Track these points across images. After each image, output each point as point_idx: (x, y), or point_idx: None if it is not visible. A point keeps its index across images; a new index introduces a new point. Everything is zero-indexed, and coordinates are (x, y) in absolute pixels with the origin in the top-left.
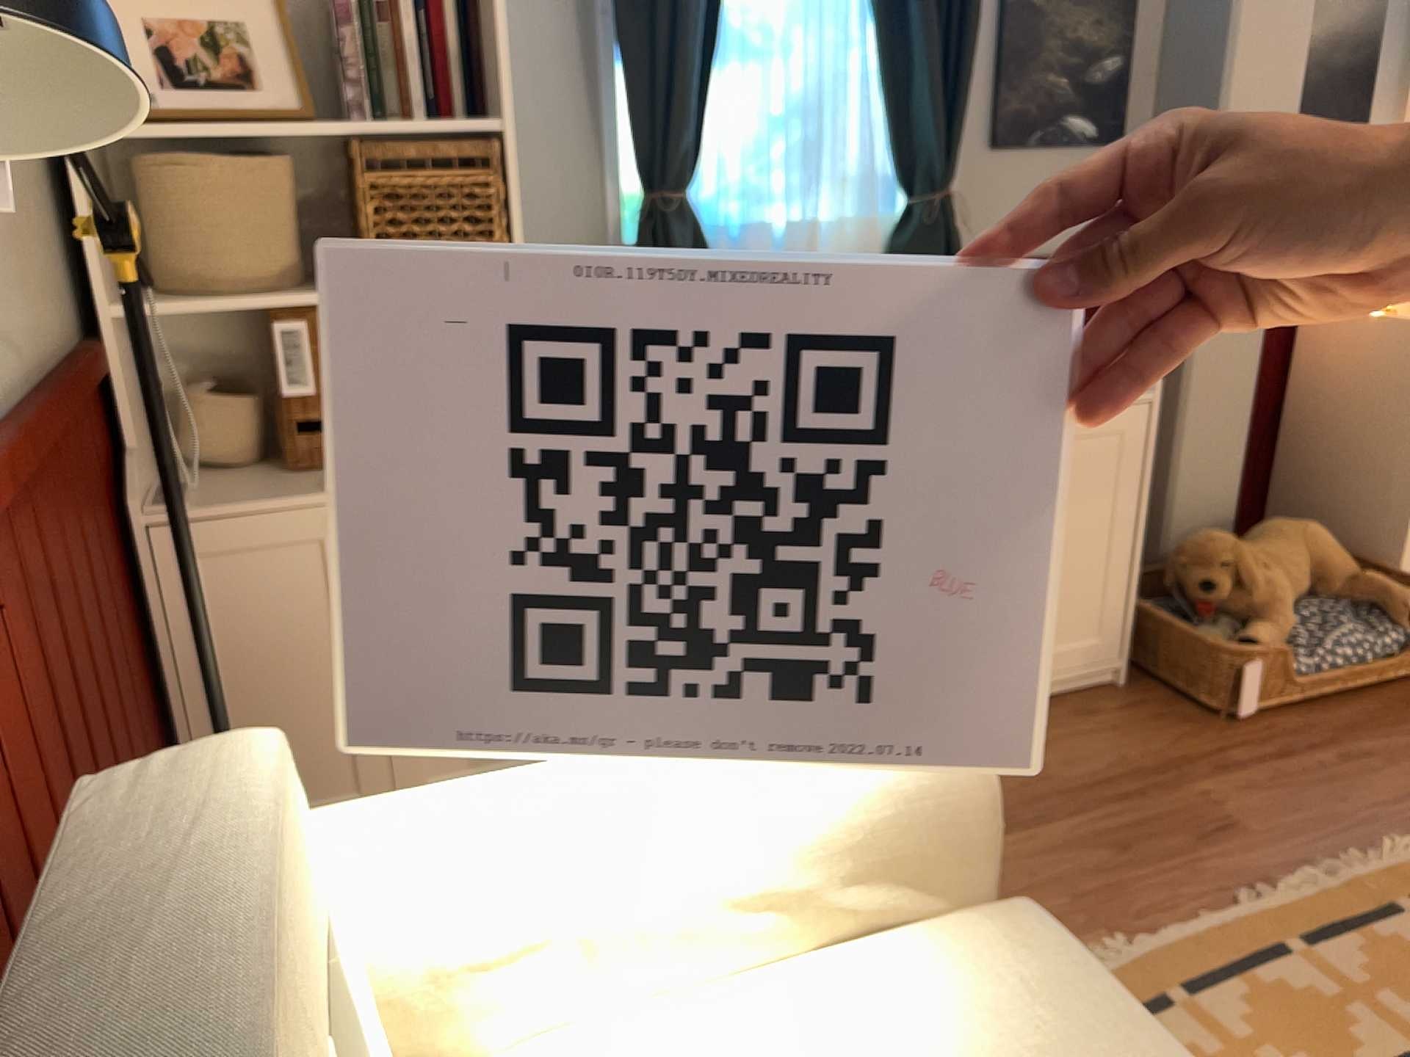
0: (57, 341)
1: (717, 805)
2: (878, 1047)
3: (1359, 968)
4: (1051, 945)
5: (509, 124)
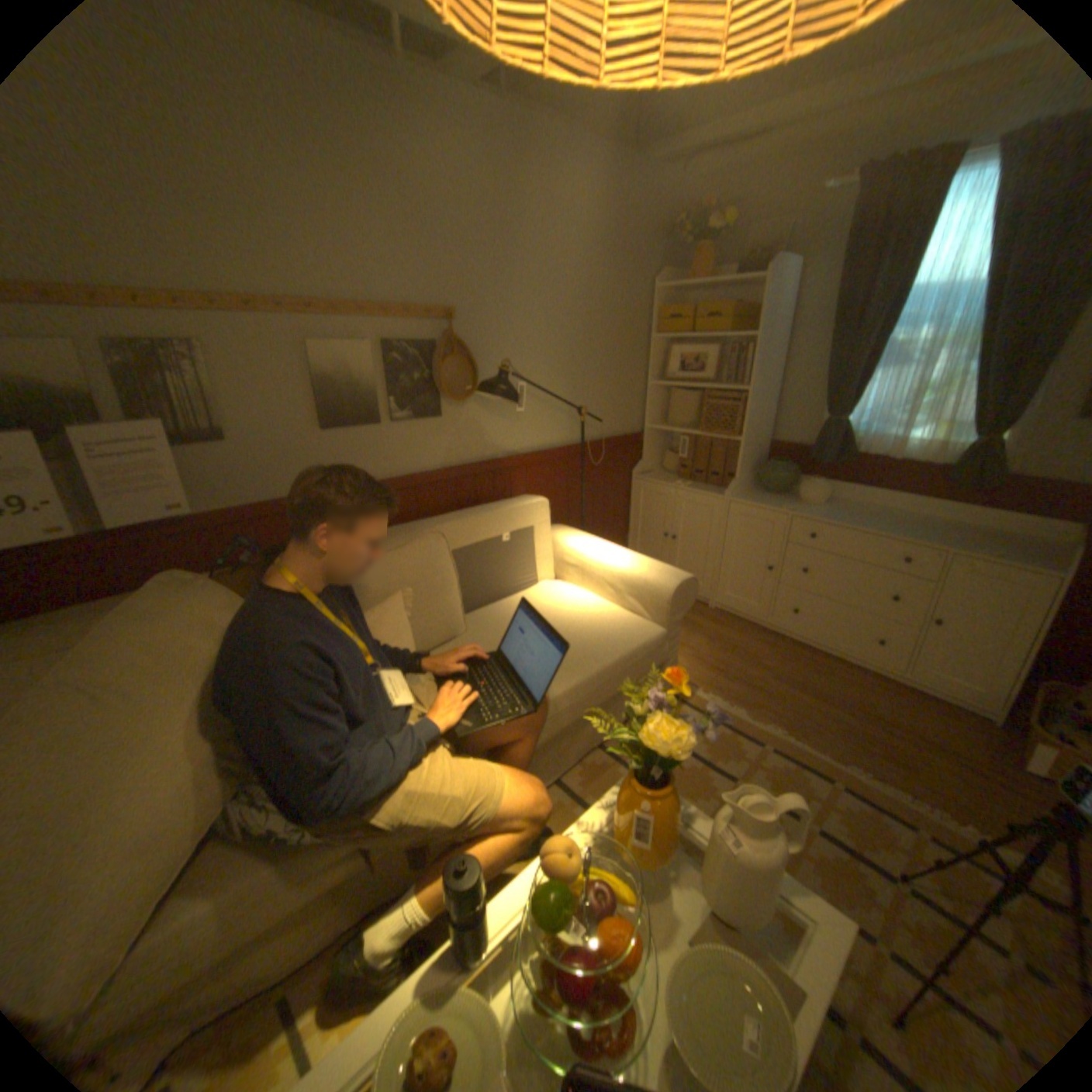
0: (626, 432)
1: (618, 563)
2: (597, 615)
3: (849, 807)
4: (652, 634)
5: (755, 390)
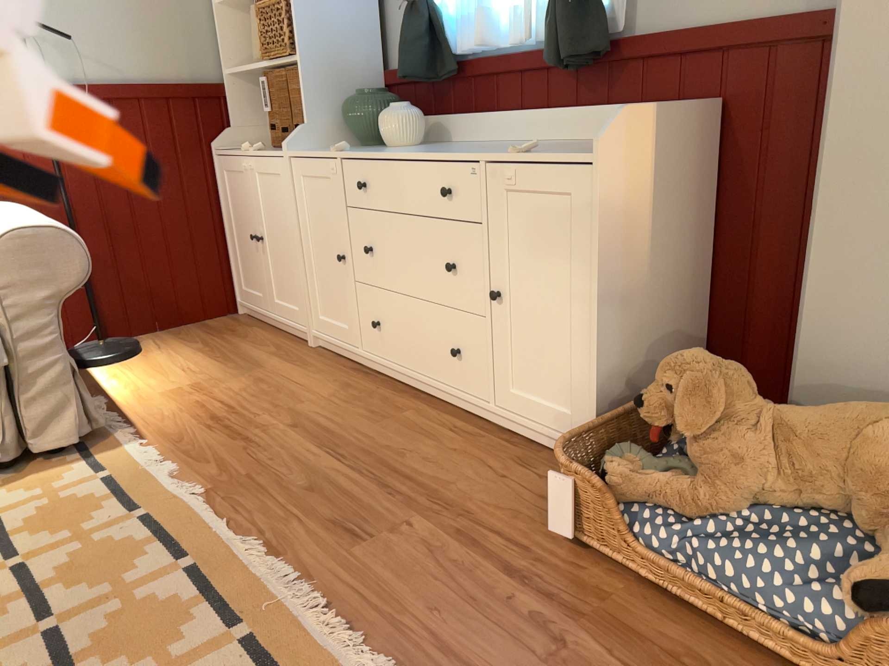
0: (188, 81)
1: None
2: None
3: (158, 592)
4: None
5: None
